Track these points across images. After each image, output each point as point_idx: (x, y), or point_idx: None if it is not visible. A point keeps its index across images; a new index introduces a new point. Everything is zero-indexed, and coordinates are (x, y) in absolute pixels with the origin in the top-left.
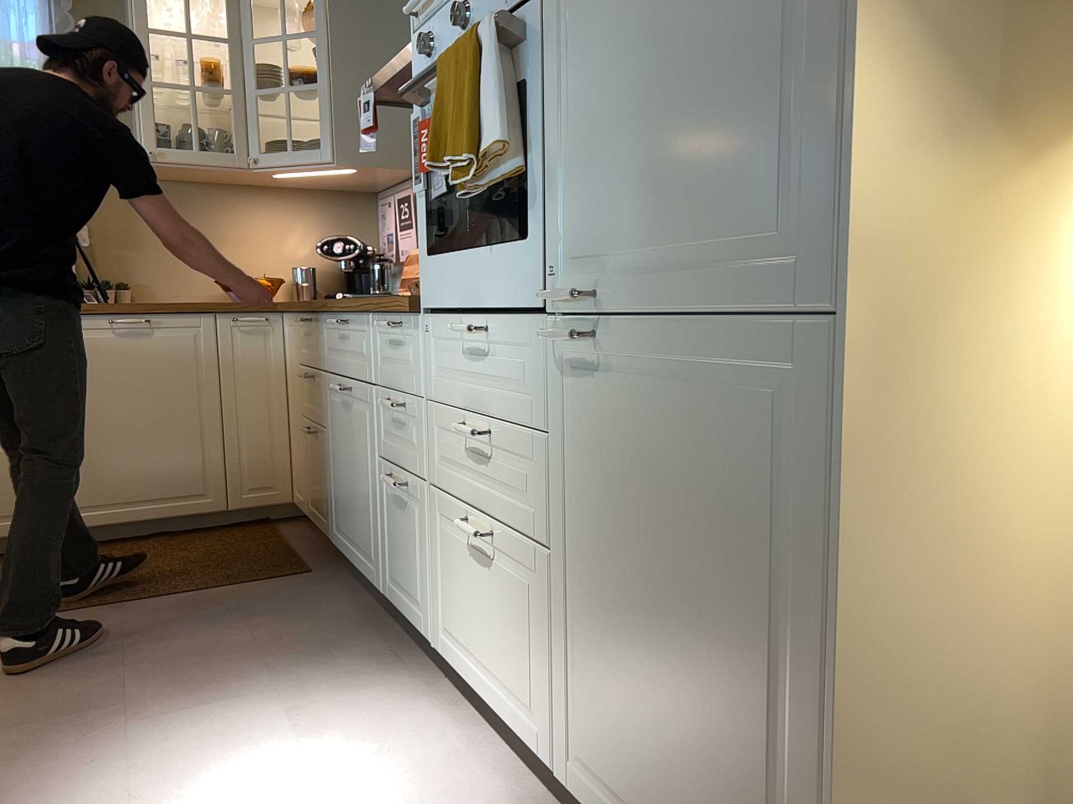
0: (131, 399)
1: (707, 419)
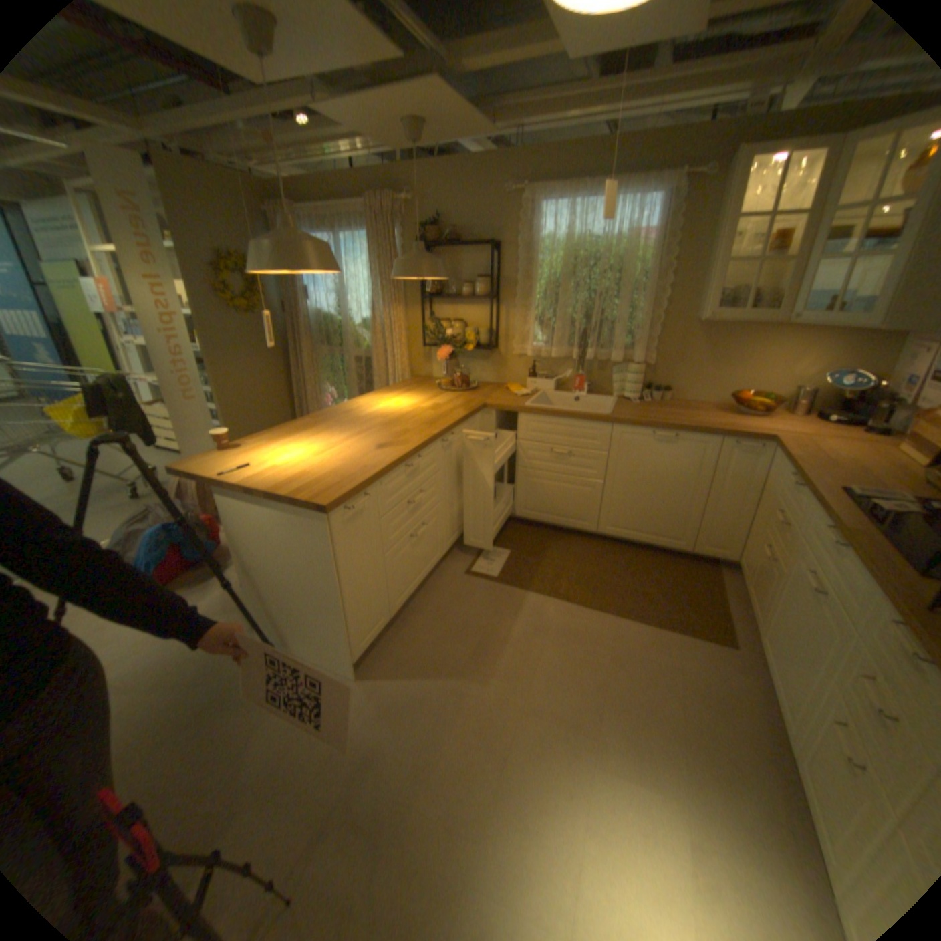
0: (653, 478)
1: None
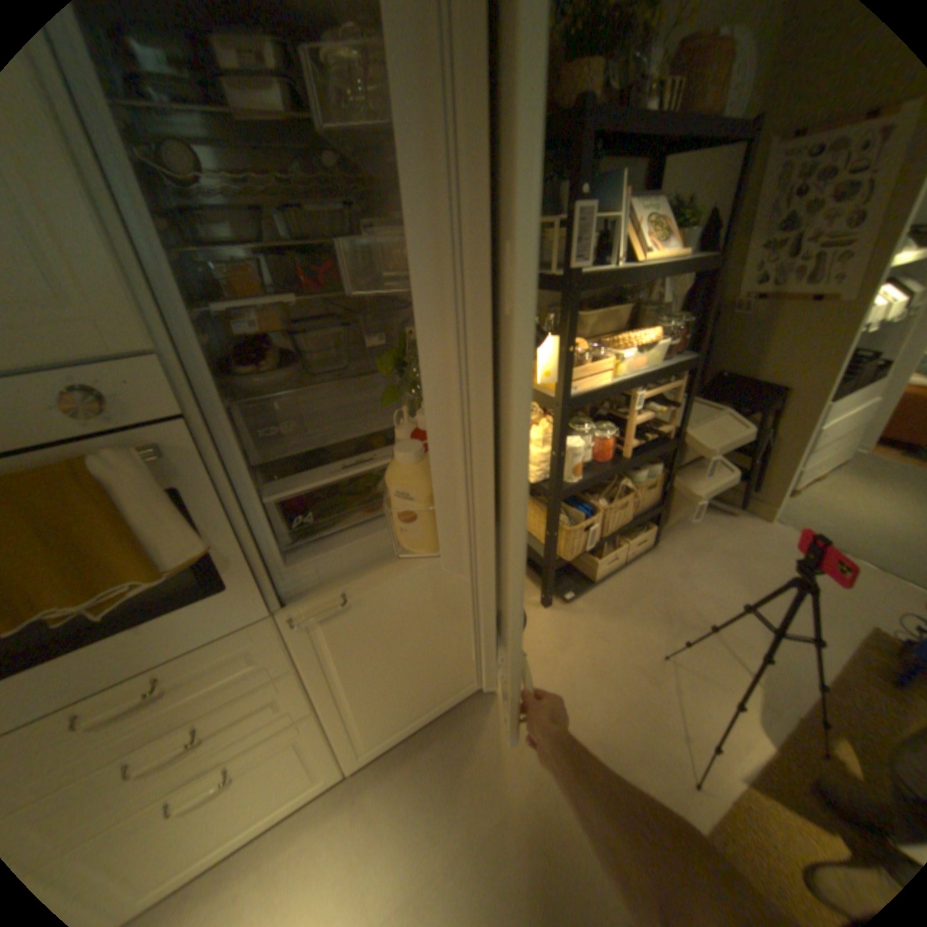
0: None
1: (427, 582)
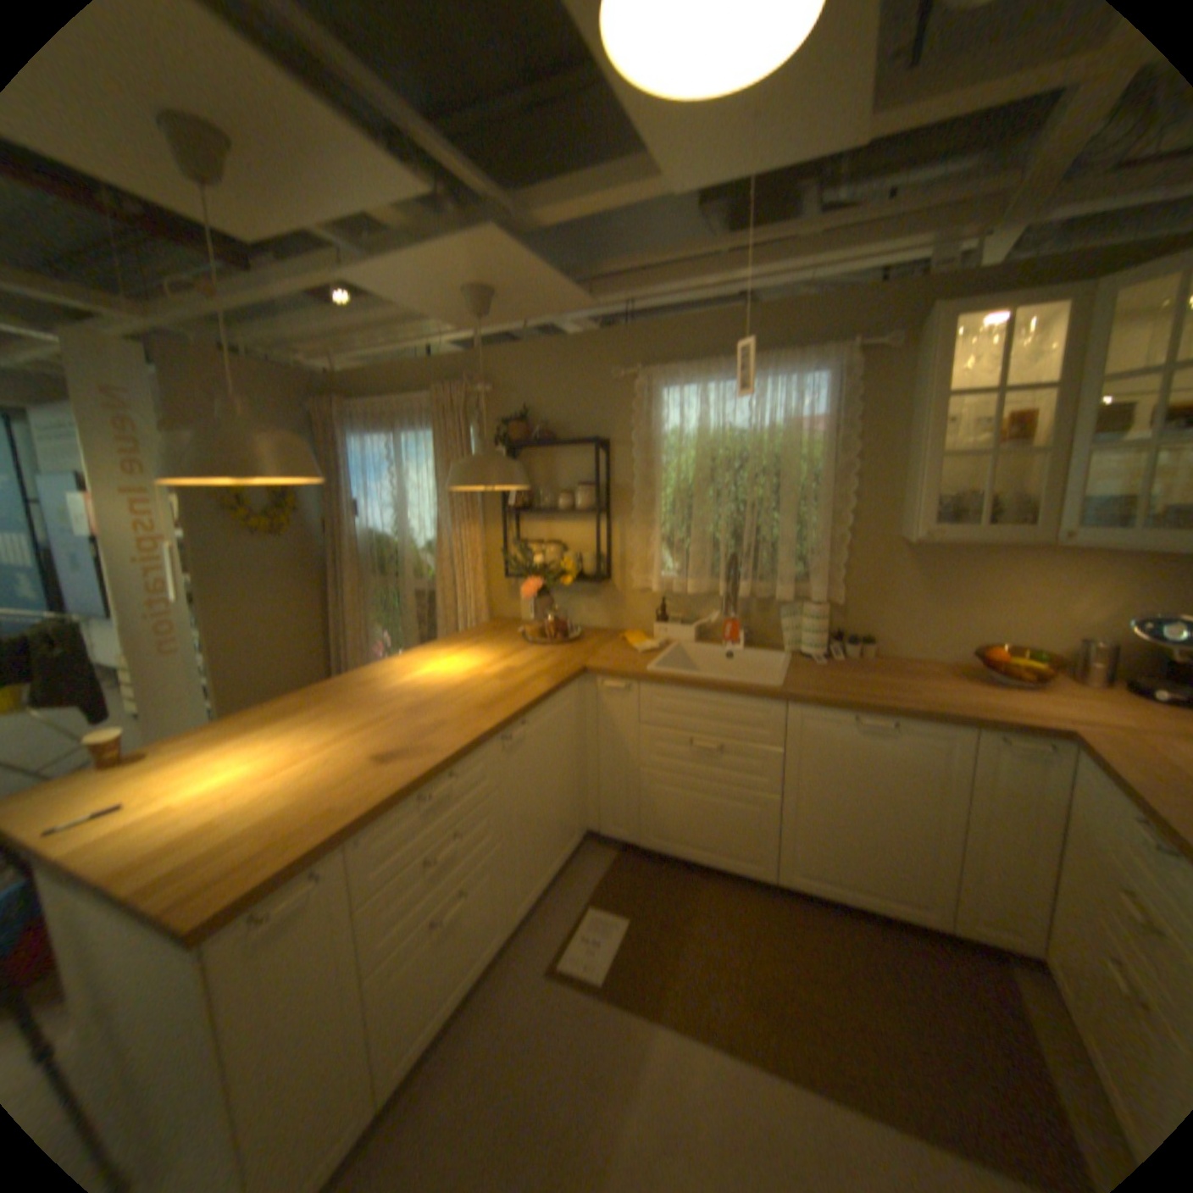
0: (866, 796)
1: None
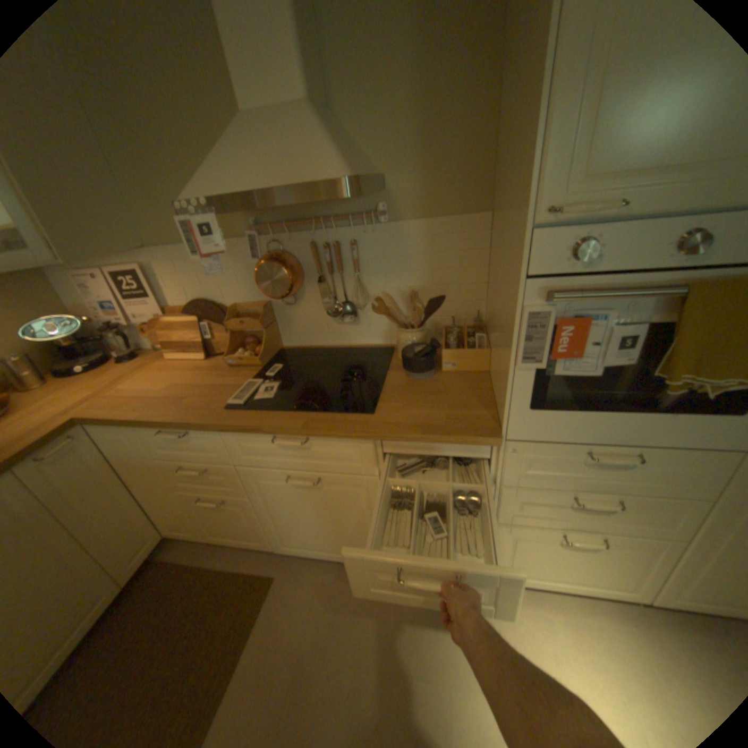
0: None
1: None
